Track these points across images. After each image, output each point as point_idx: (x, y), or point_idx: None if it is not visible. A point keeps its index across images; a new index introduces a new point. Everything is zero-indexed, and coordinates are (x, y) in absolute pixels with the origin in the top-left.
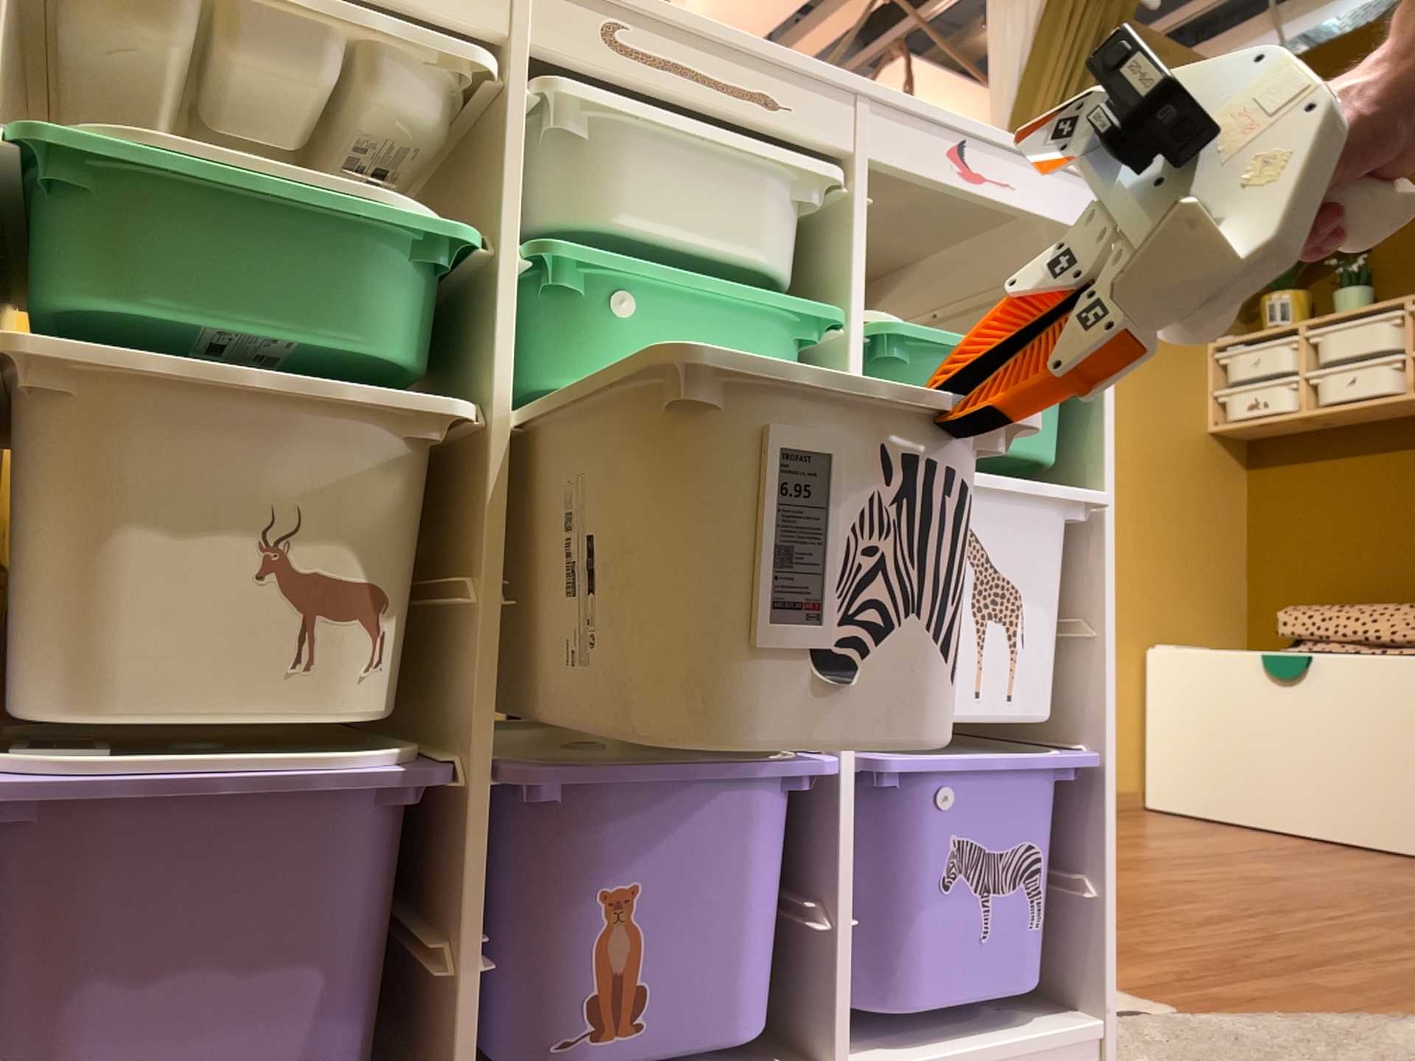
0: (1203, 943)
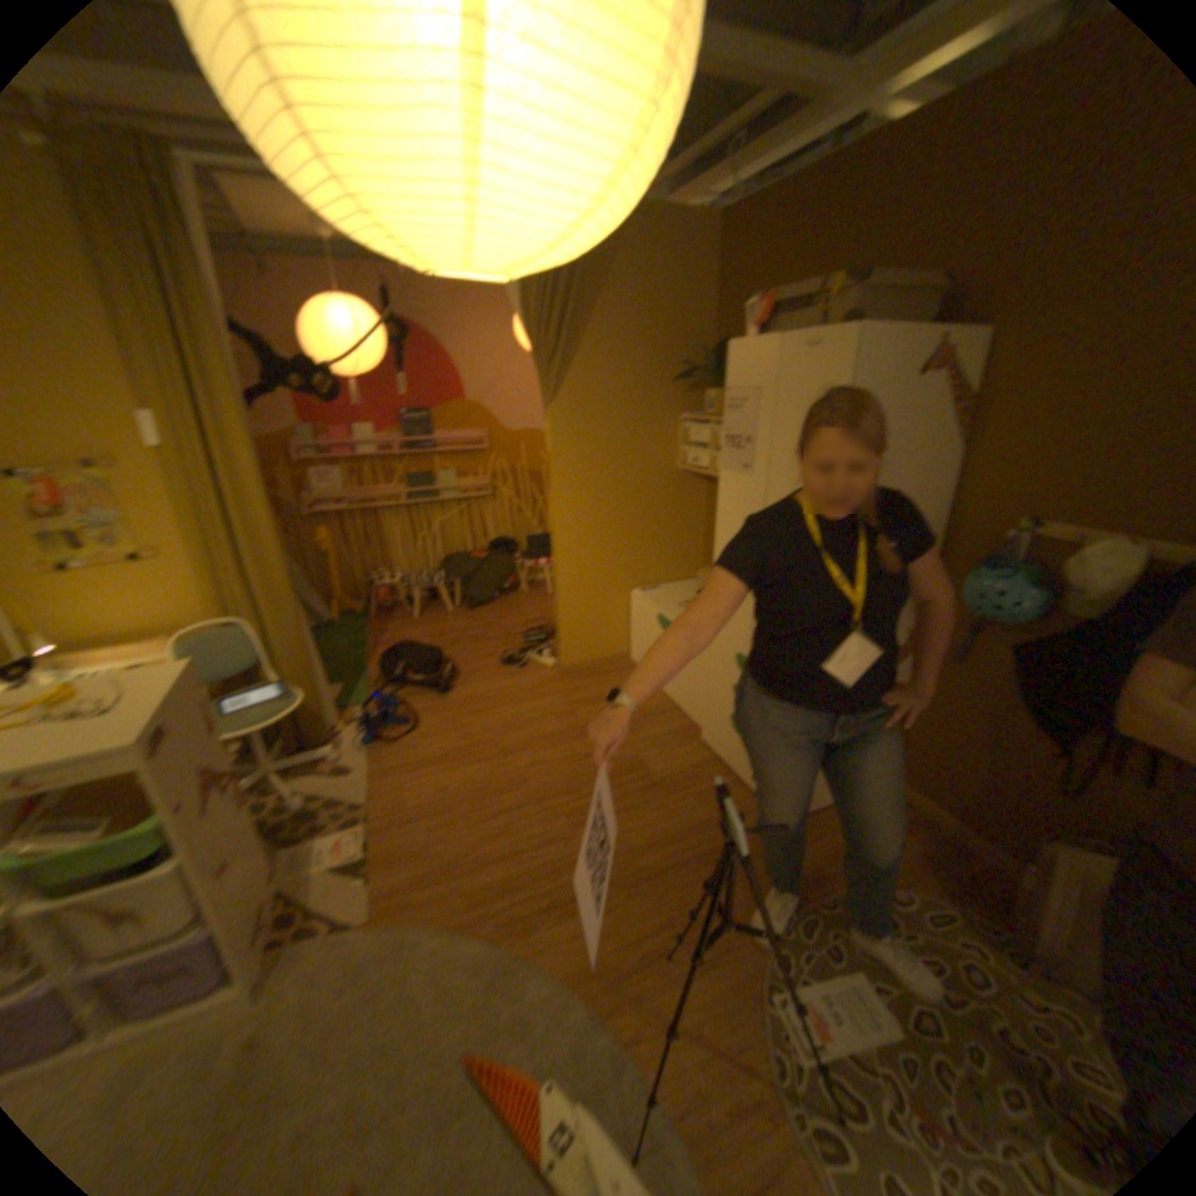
0: (459, 851)
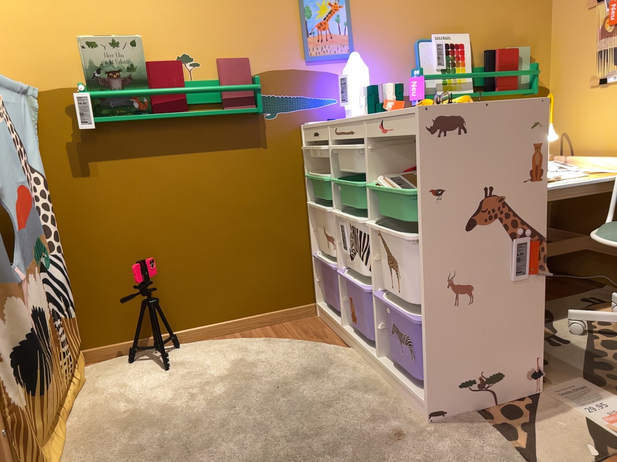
0: None
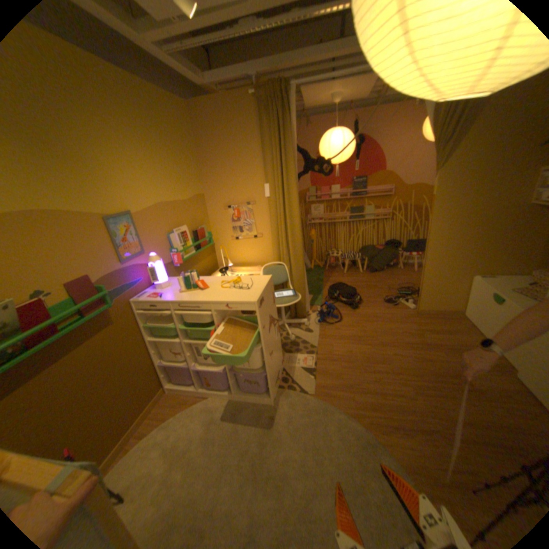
0: (356, 381)
